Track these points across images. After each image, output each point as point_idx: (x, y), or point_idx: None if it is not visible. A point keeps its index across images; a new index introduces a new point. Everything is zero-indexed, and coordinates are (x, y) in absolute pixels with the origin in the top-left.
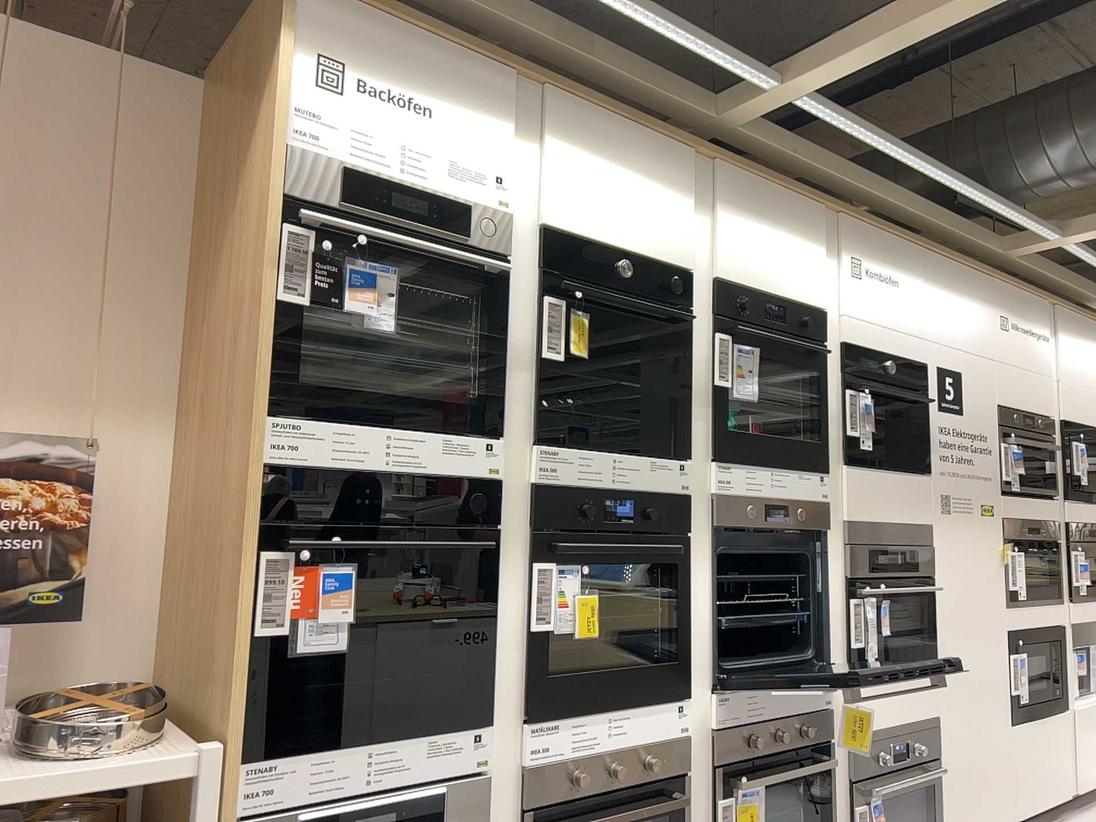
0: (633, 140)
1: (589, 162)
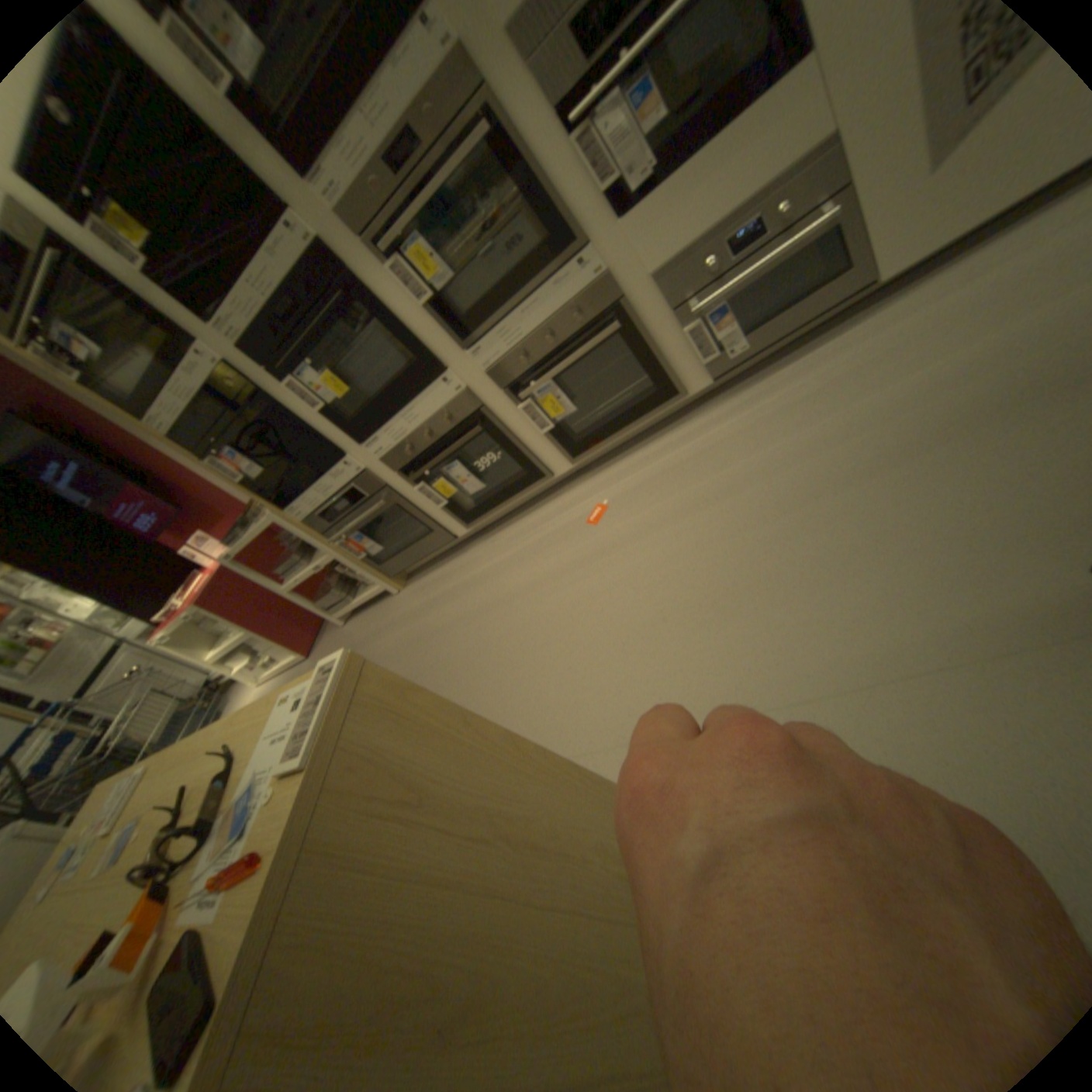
0: None
1: None
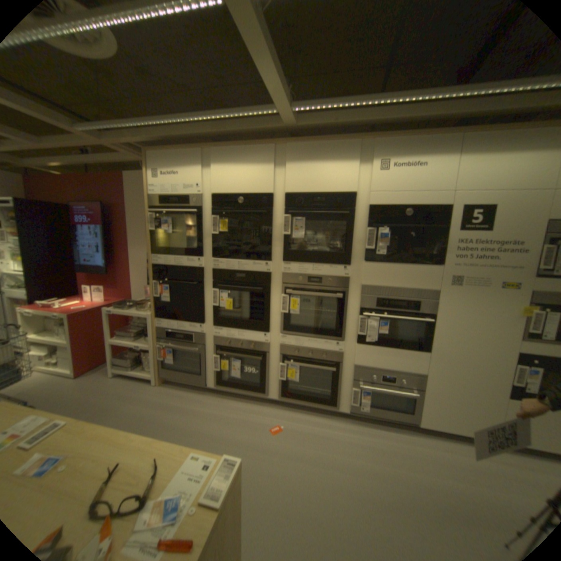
0: (246, 147)
1: (227, 164)
